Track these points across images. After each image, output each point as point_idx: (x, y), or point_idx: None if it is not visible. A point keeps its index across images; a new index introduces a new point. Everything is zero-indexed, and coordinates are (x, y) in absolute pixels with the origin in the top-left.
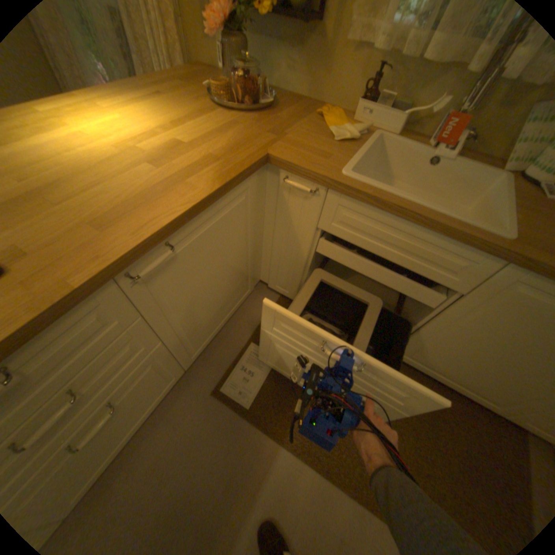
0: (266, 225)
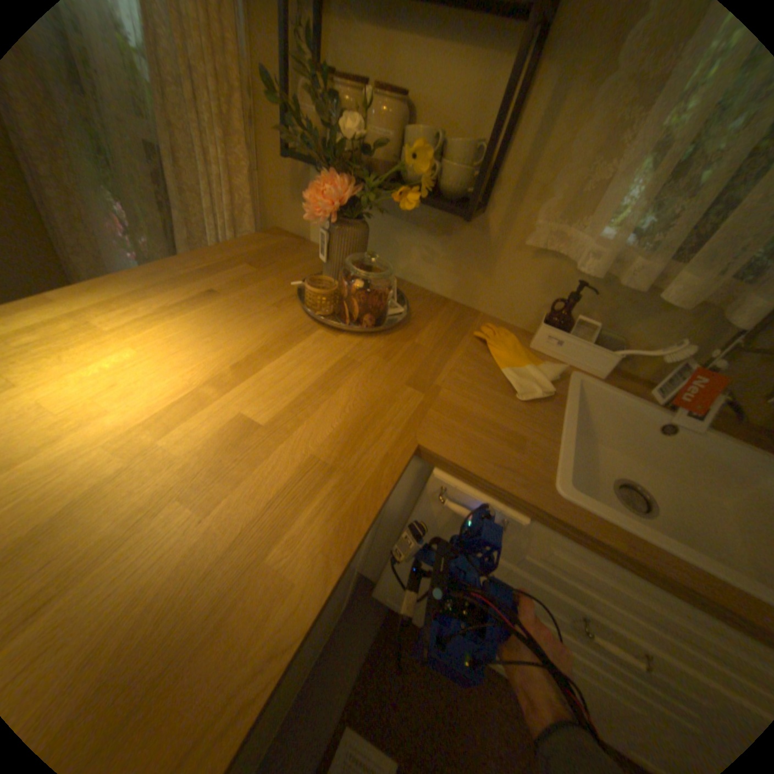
0: (390, 517)
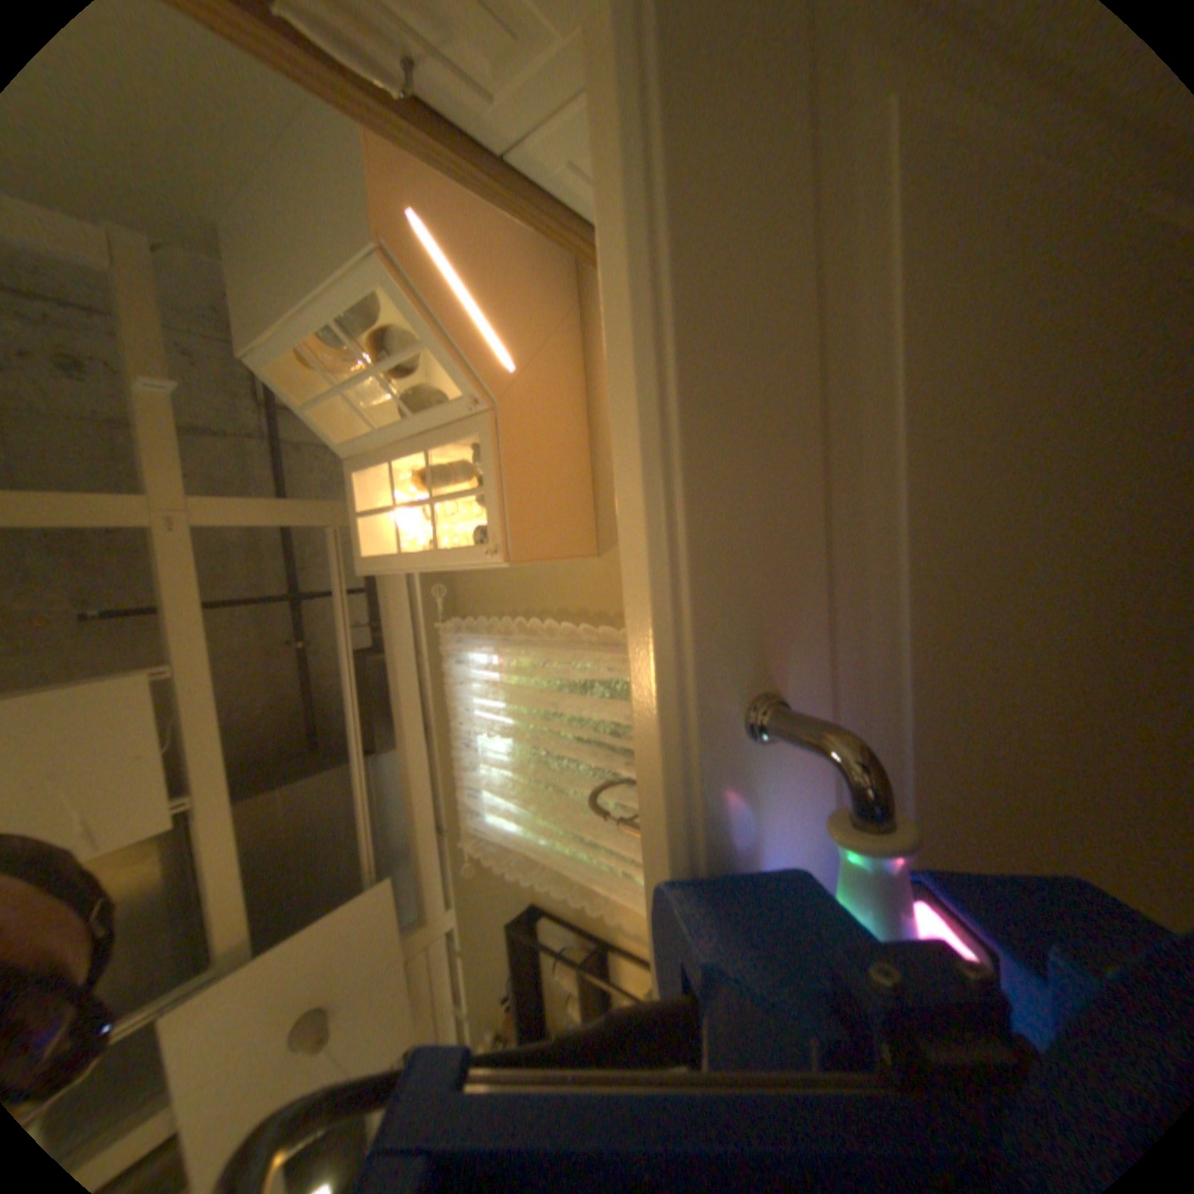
0: None
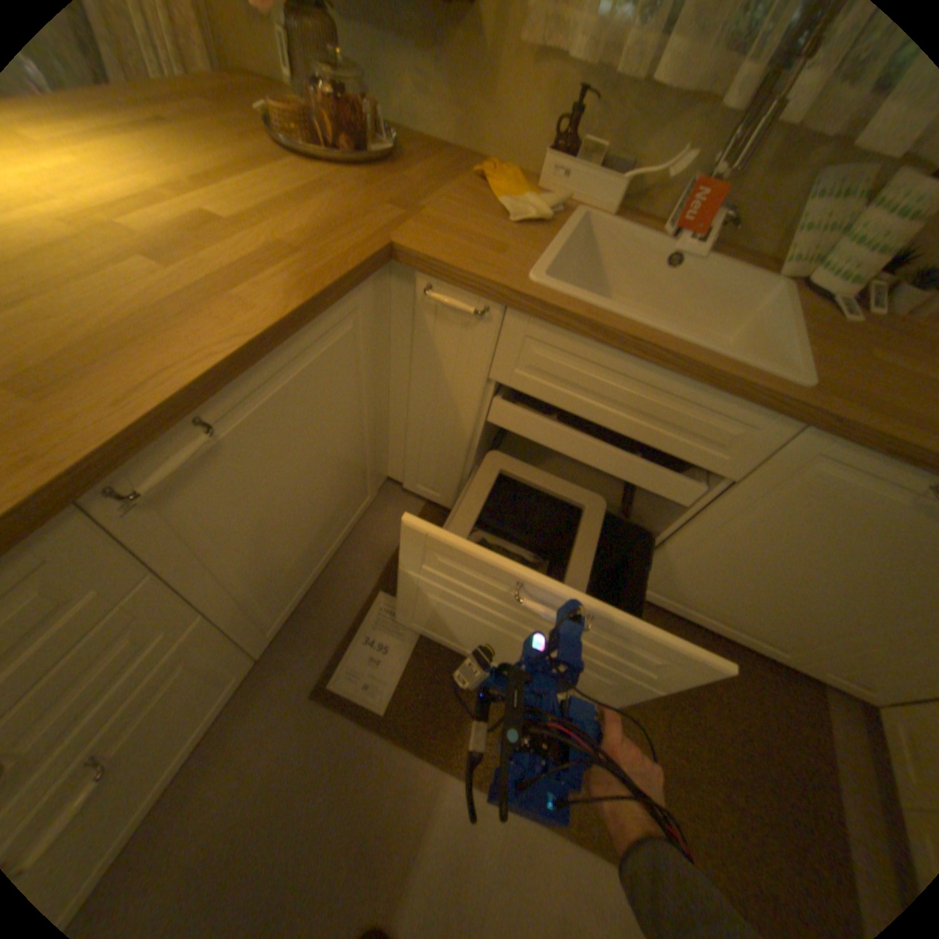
0: (395, 377)
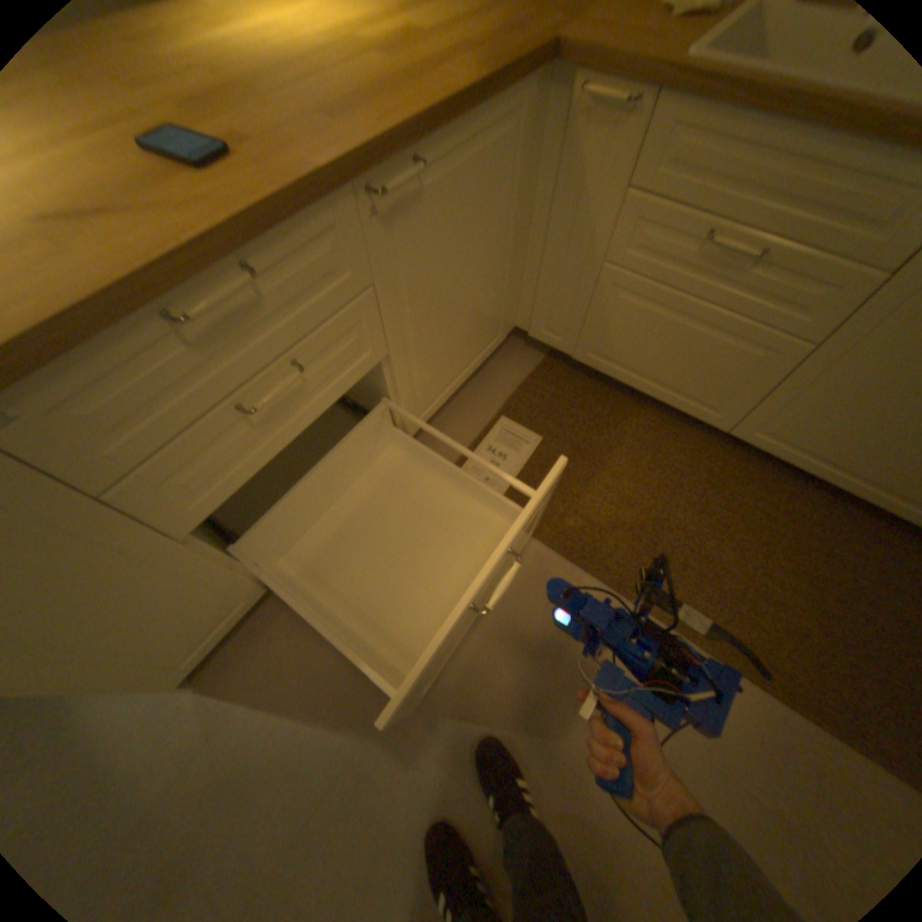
0: (538, 204)
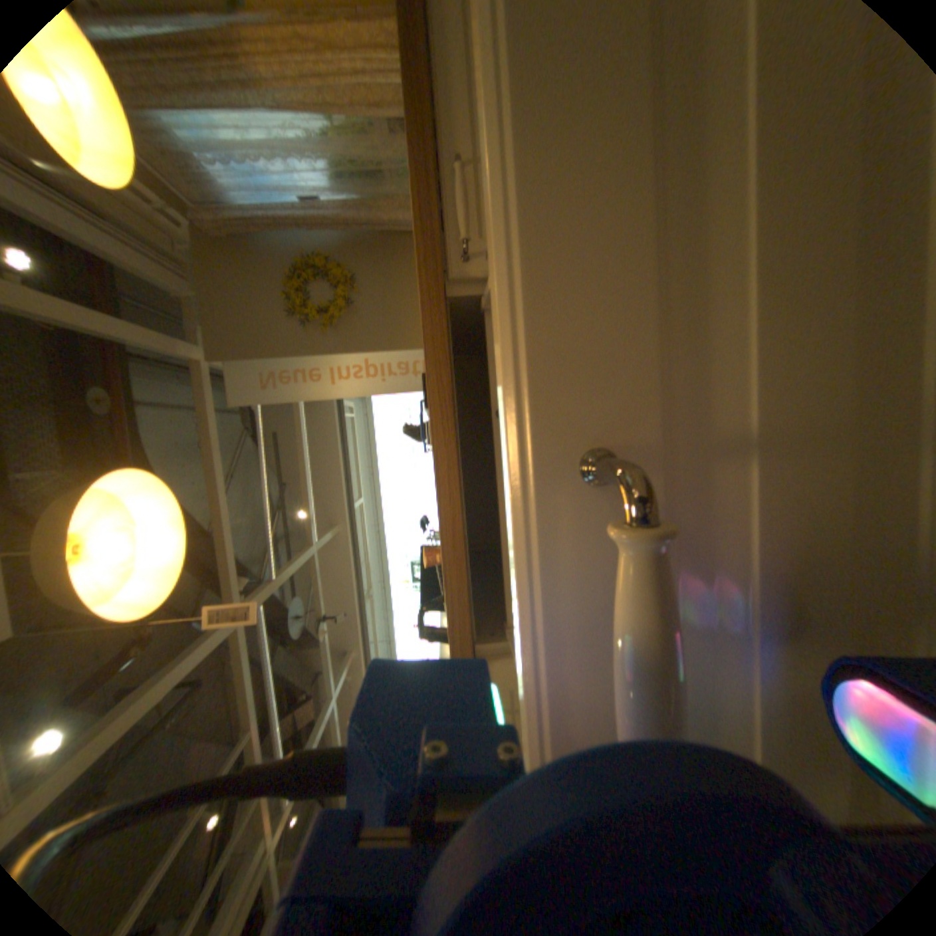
0: None
